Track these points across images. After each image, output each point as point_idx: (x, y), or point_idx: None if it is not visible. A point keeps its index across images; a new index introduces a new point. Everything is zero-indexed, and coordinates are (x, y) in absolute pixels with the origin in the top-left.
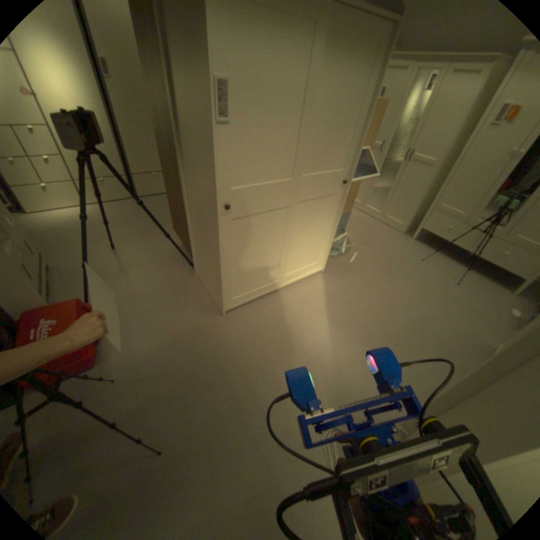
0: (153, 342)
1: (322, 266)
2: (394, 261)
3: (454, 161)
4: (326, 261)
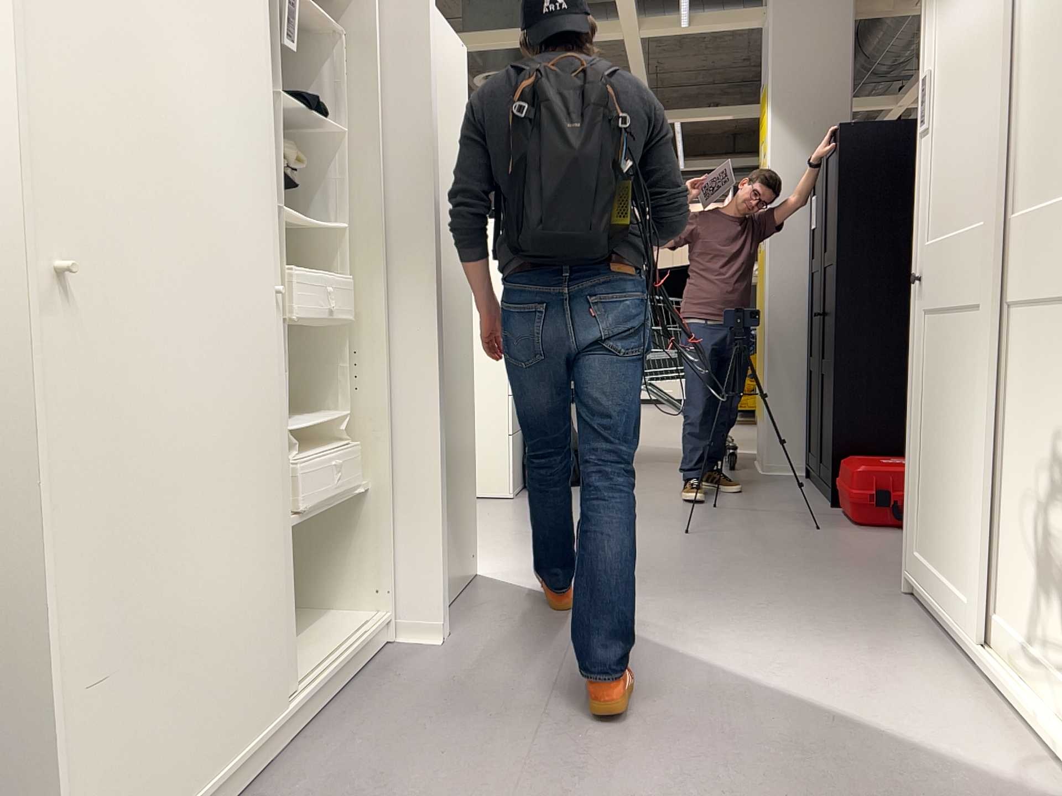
0: (872, 546)
1: None
2: None
3: None
4: None
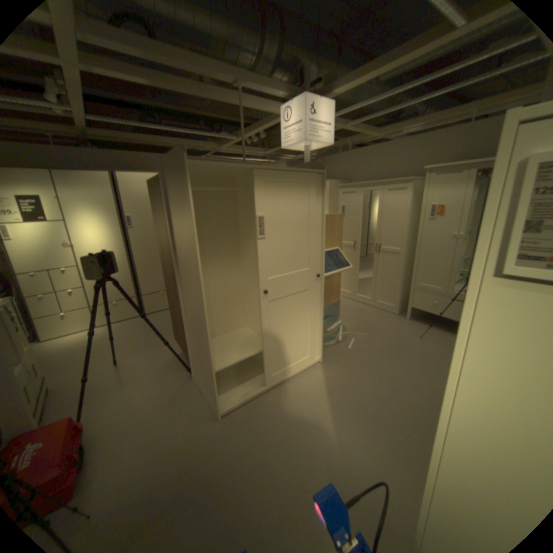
0: (141, 461)
1: (319, 356)
2: (392, 343)
3: (417, 248)
4: (324, 351)
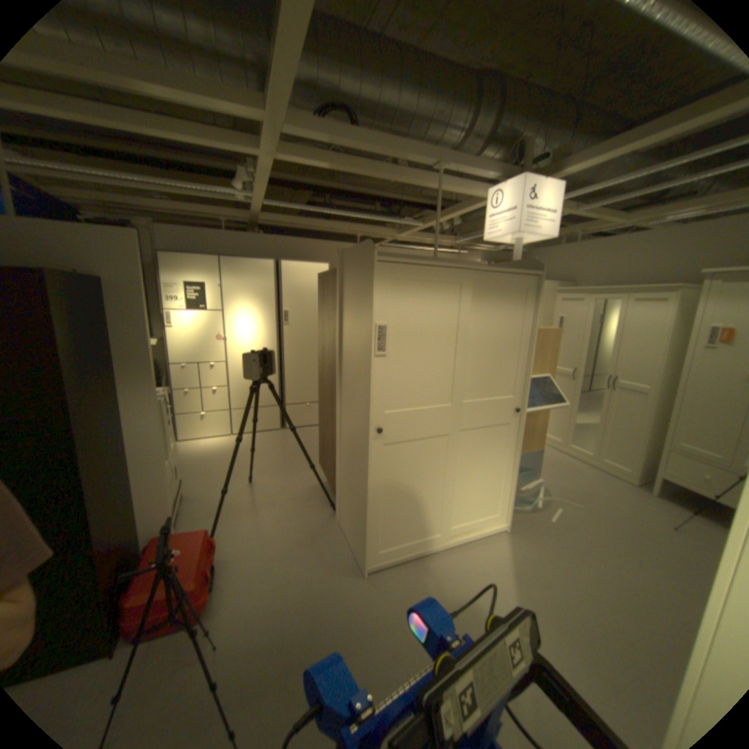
0: (272, 603)
1: (506, 523)
2: (625, 527)
3: (681, 390)
4: (514, 519)
